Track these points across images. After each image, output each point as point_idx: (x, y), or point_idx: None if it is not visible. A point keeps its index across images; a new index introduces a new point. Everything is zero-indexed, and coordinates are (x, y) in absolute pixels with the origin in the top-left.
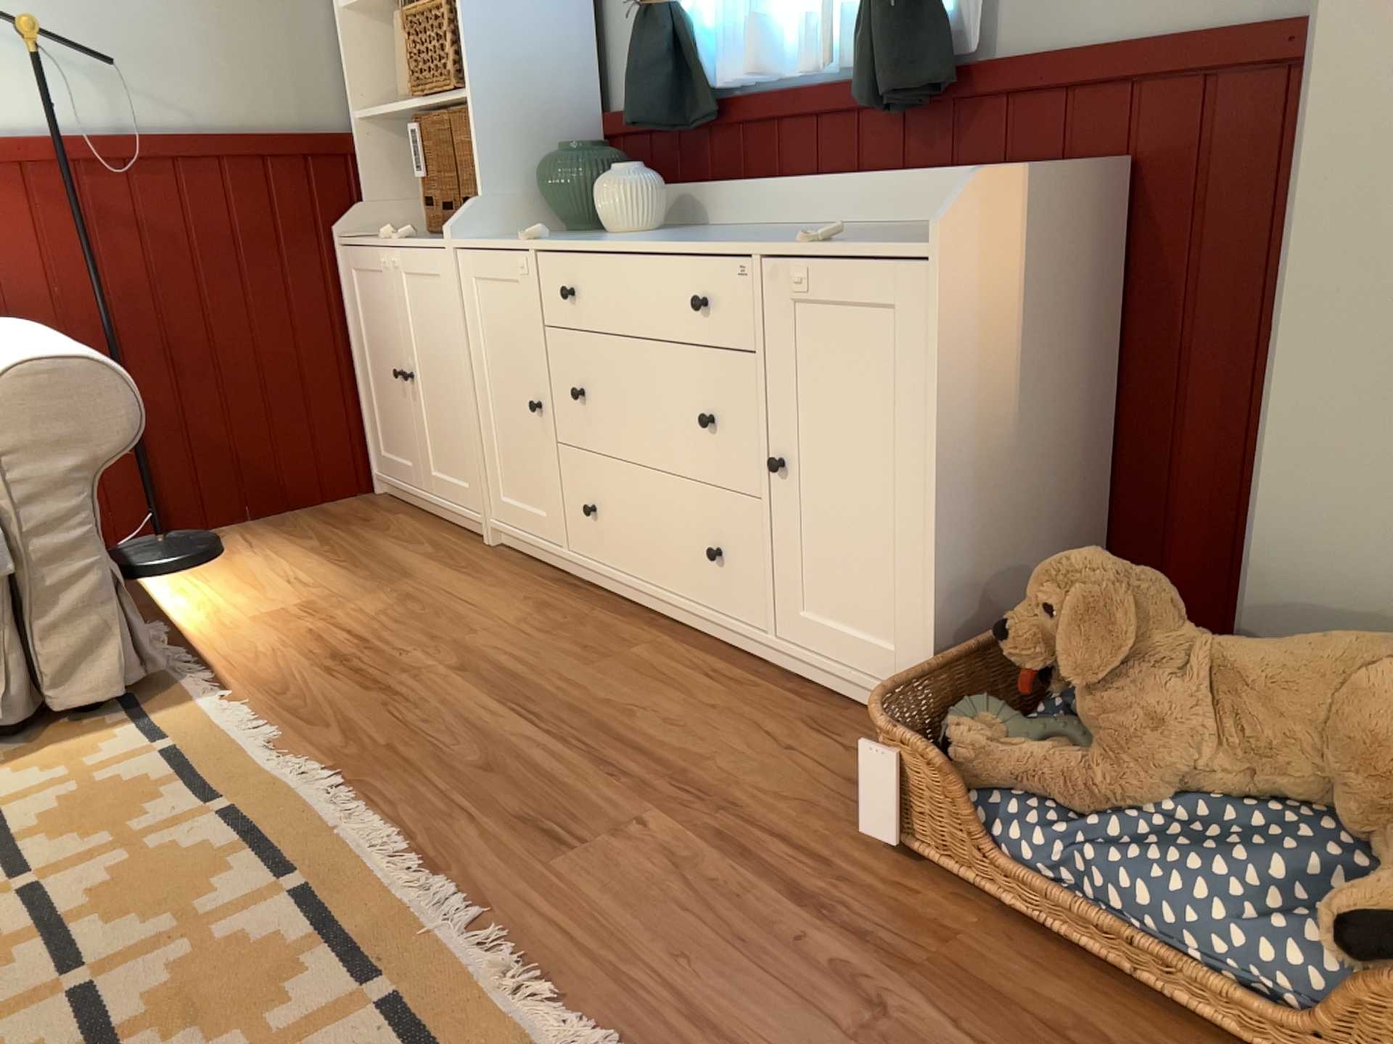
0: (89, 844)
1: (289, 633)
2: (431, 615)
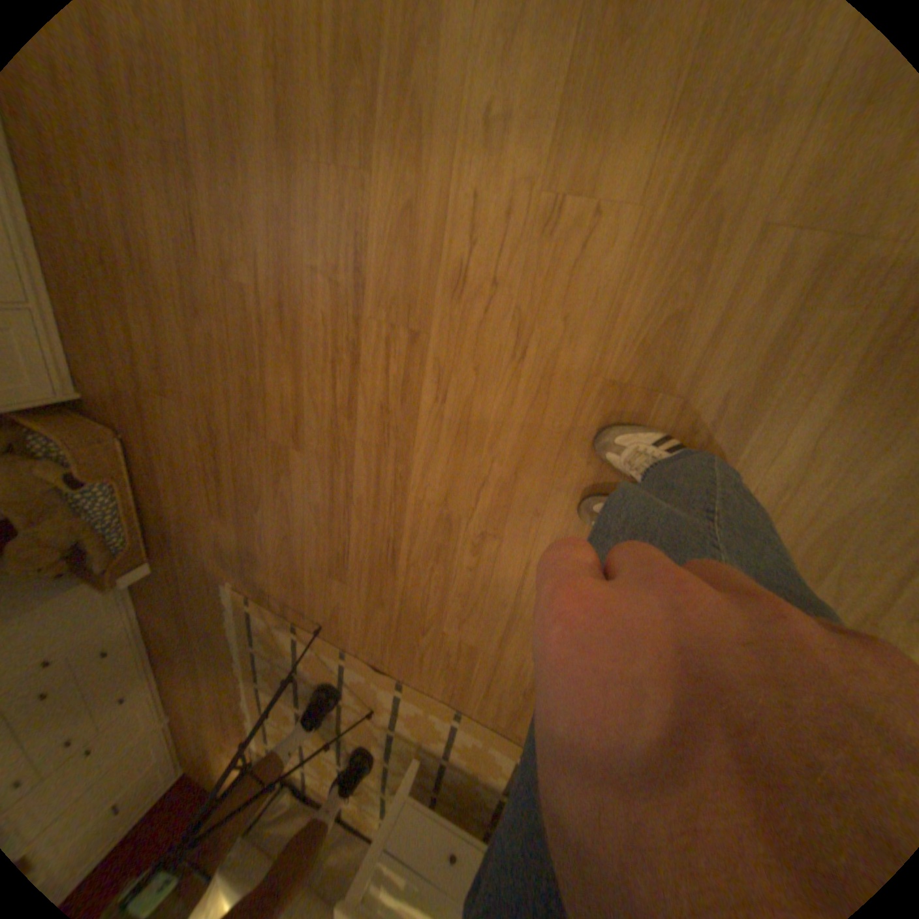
0: (280, 738)
1: (223, 748)
2: (189, 714)
